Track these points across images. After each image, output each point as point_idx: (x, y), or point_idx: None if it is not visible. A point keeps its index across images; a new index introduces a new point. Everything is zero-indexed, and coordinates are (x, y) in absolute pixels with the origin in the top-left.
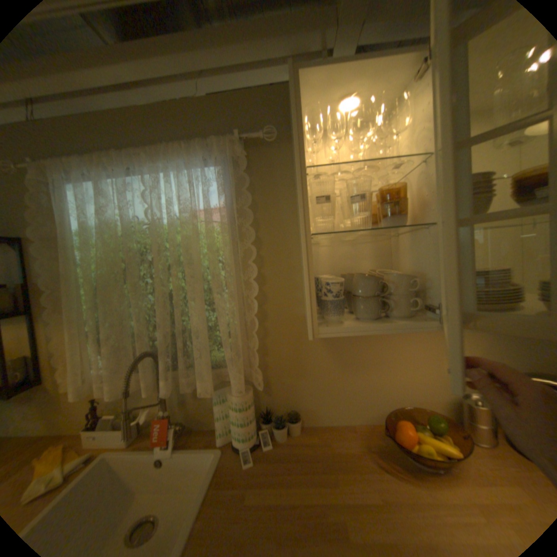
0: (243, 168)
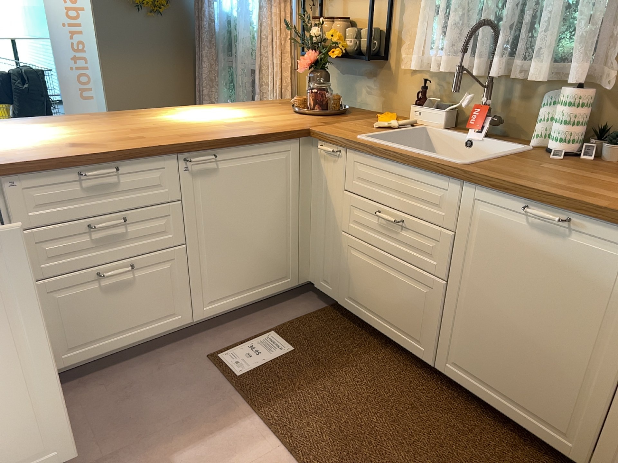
0: None
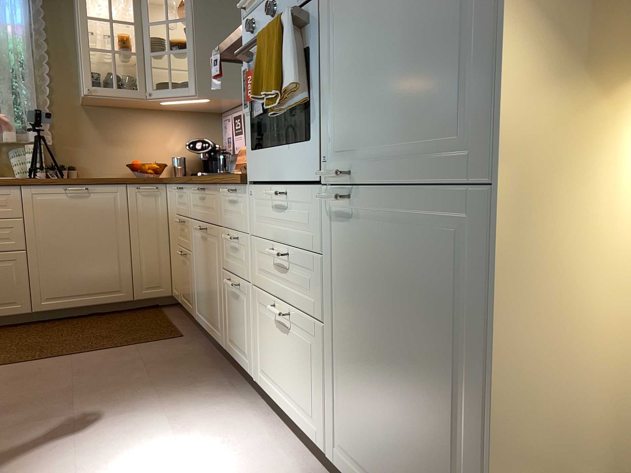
0: (39, 5)
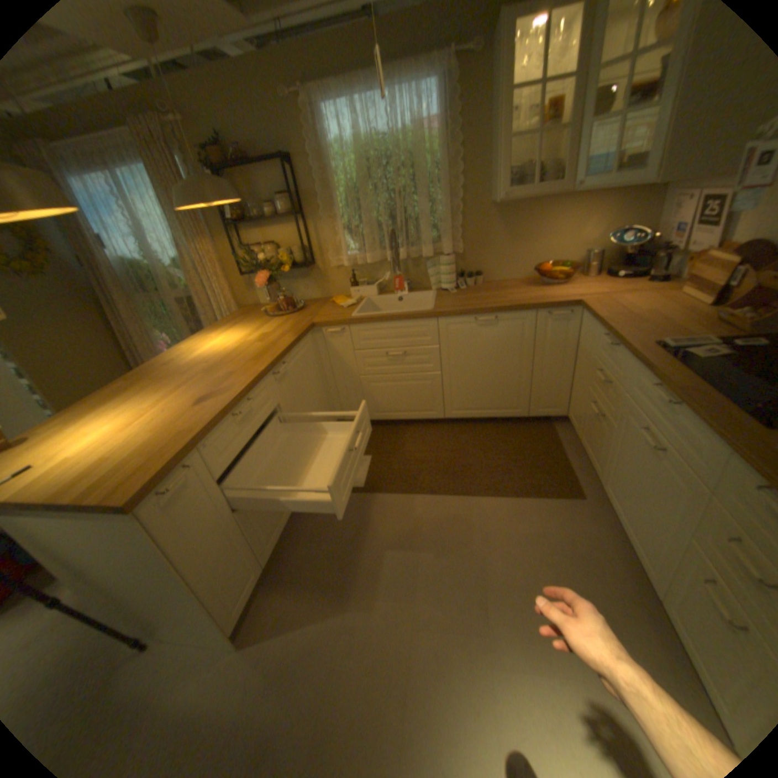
0: (454, 81)
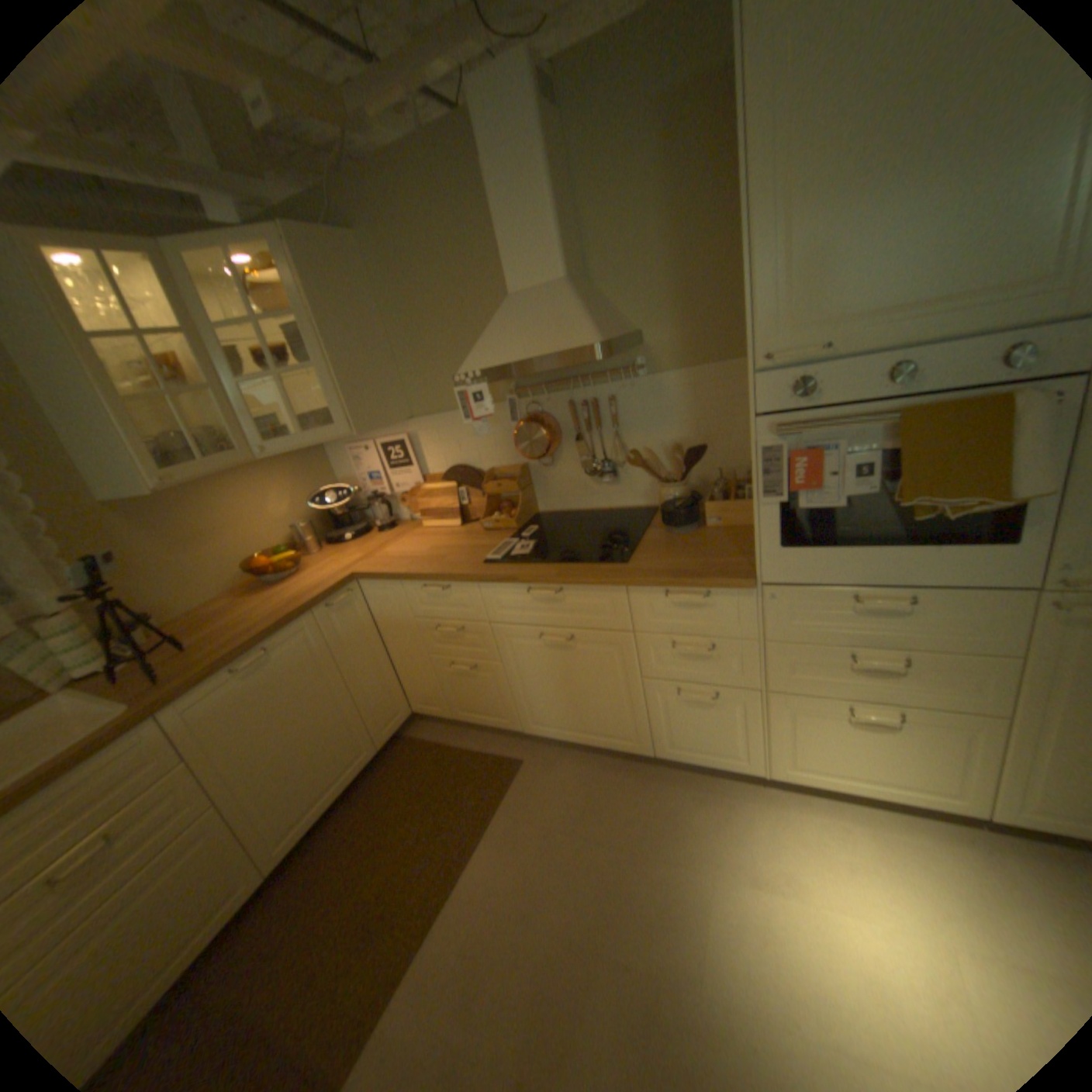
0: None
